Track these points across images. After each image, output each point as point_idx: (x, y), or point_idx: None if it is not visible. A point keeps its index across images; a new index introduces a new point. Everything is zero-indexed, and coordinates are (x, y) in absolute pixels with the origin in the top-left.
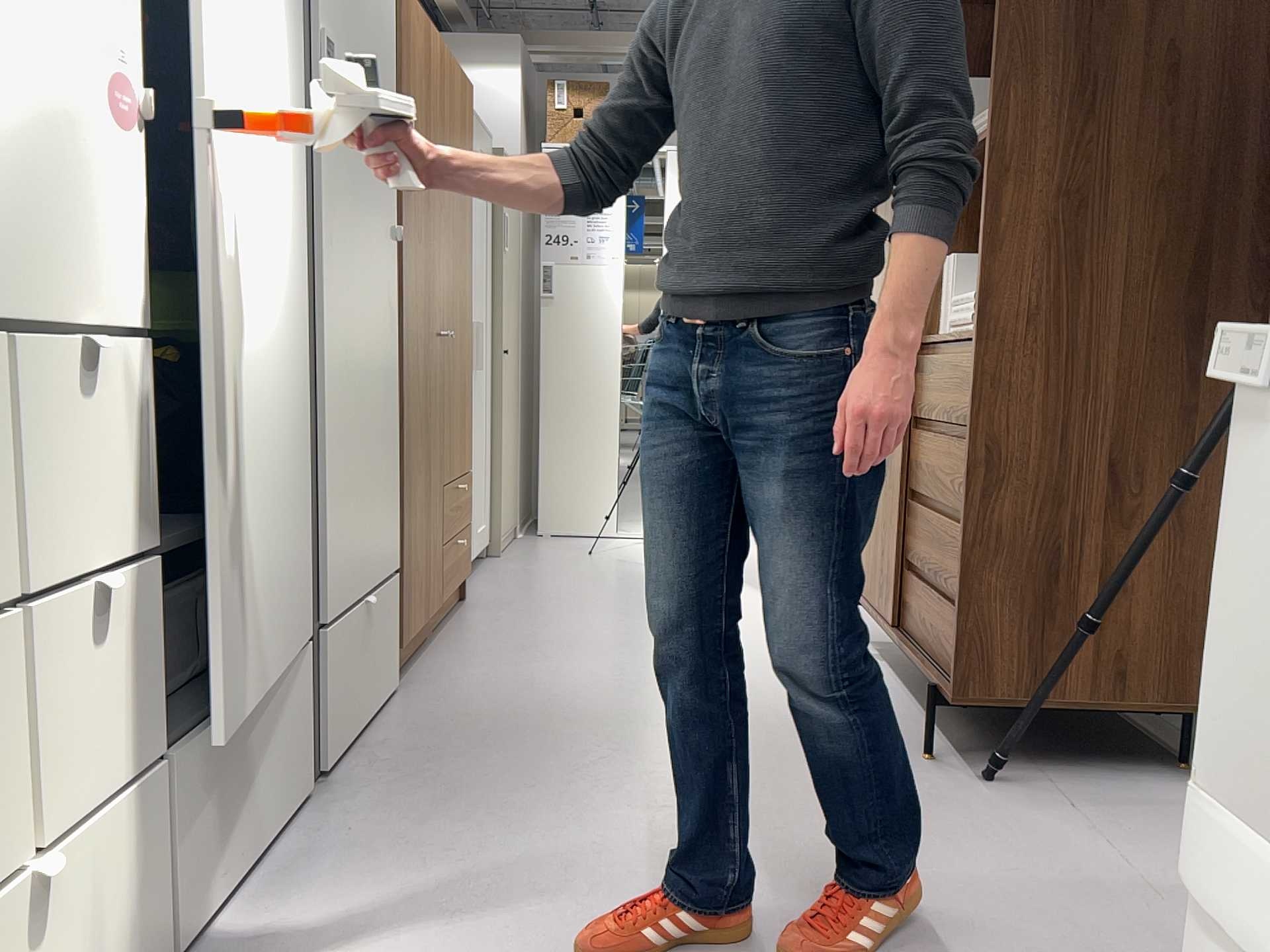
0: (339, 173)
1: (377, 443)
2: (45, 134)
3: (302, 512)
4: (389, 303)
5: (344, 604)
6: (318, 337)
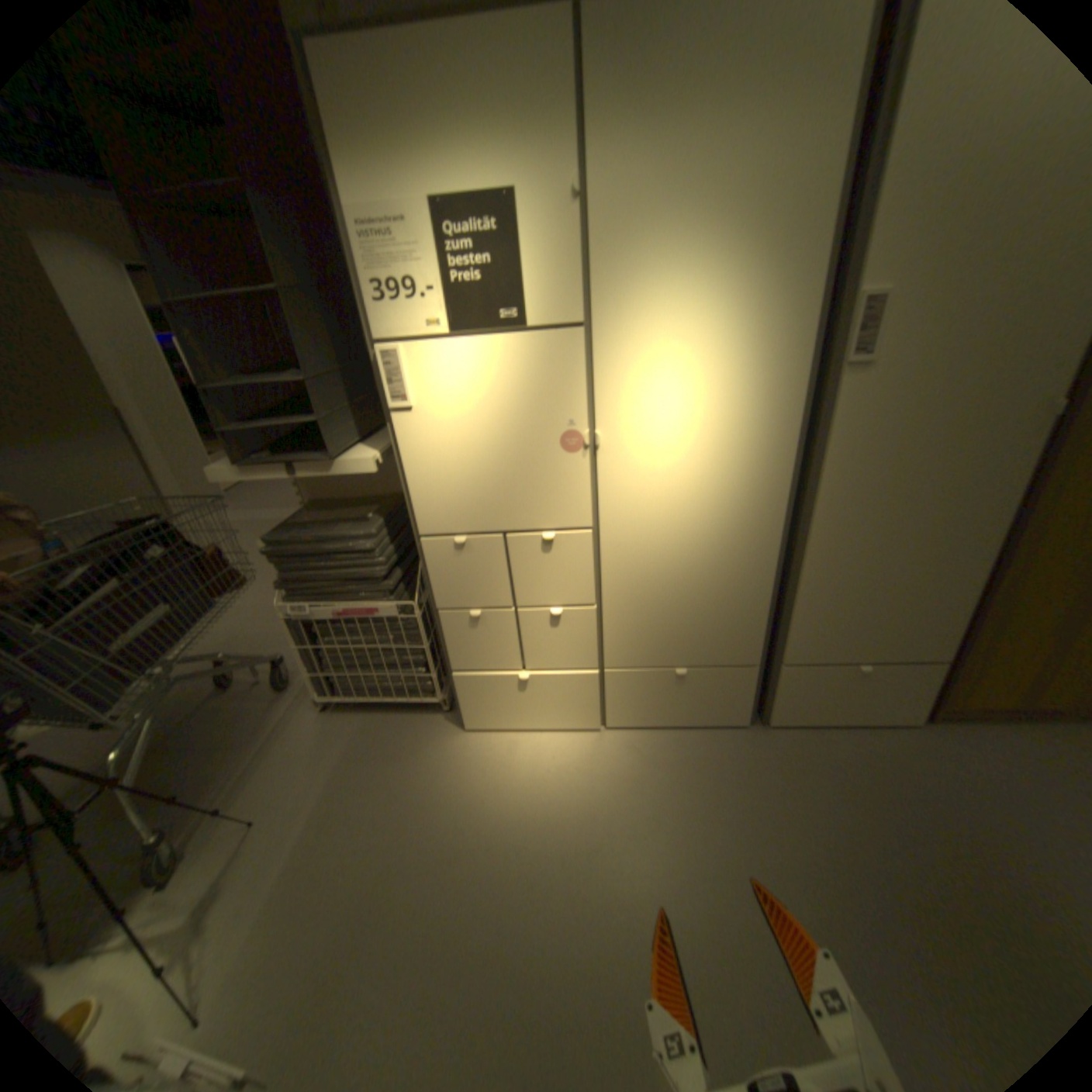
0: (889, 394)
1: (927, 579)
2: (529, 469)
3: (770, 606)
4: (1007, 474)
5: (822, 661)
6: (815, 514)
